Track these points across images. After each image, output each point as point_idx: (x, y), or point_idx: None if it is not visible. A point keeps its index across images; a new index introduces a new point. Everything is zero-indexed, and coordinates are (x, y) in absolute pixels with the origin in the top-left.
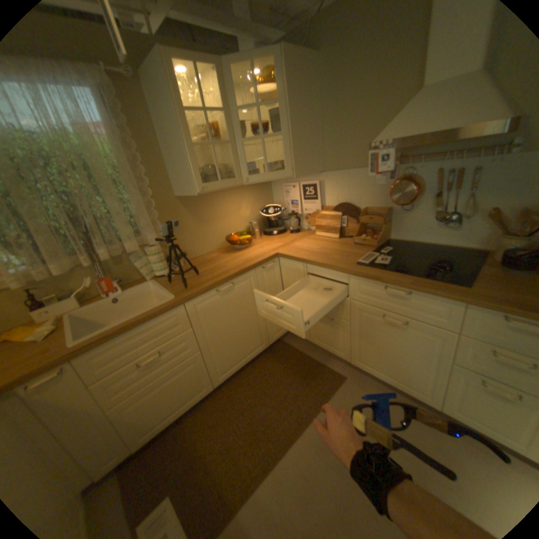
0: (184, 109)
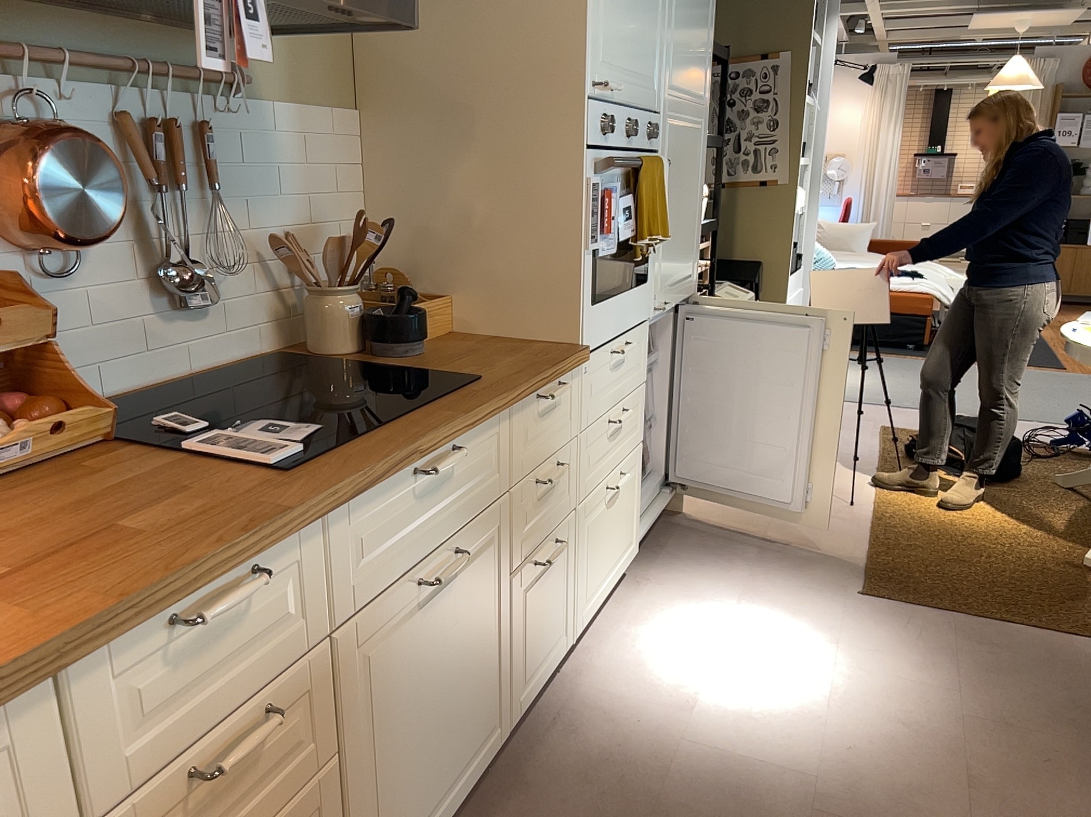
0: None
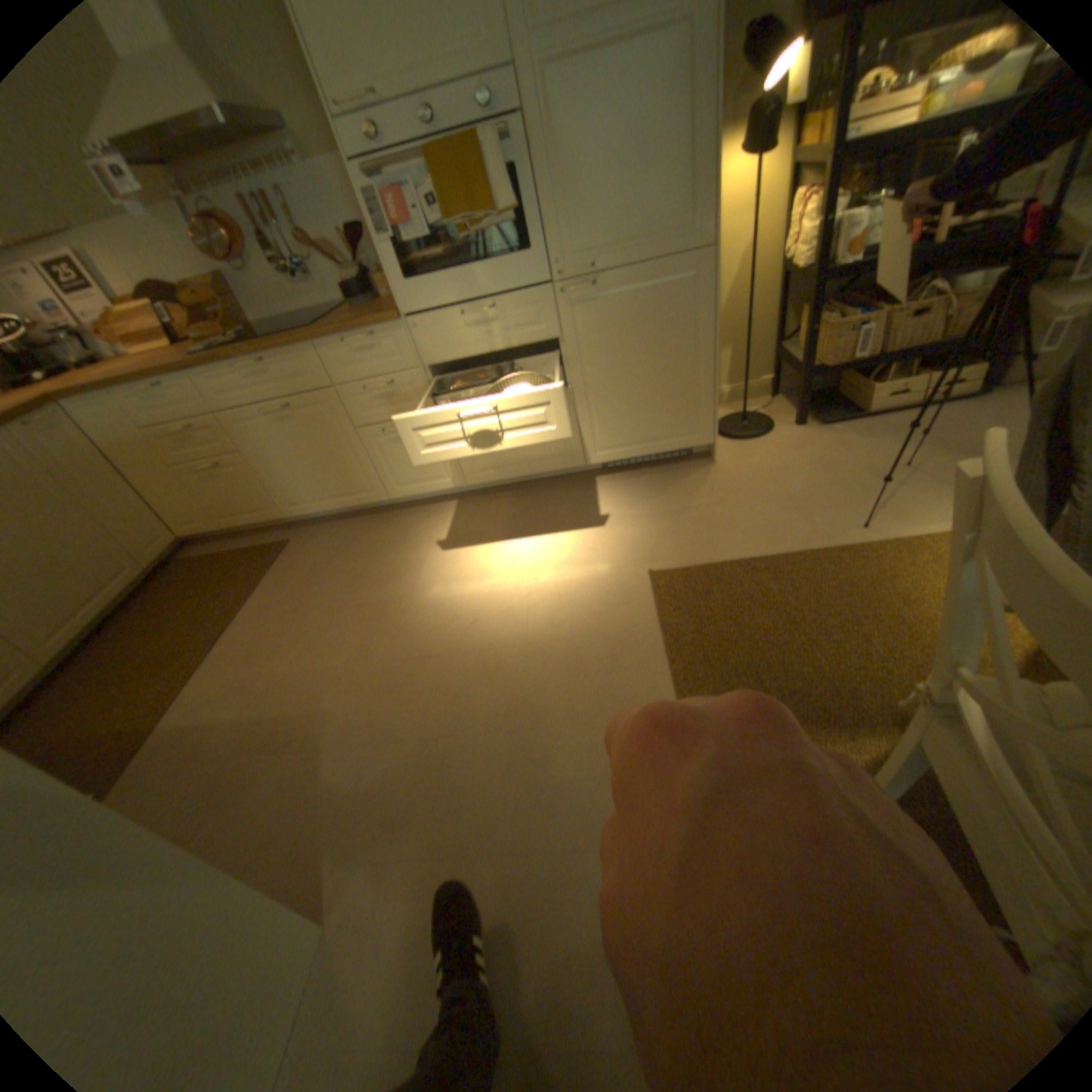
0: None
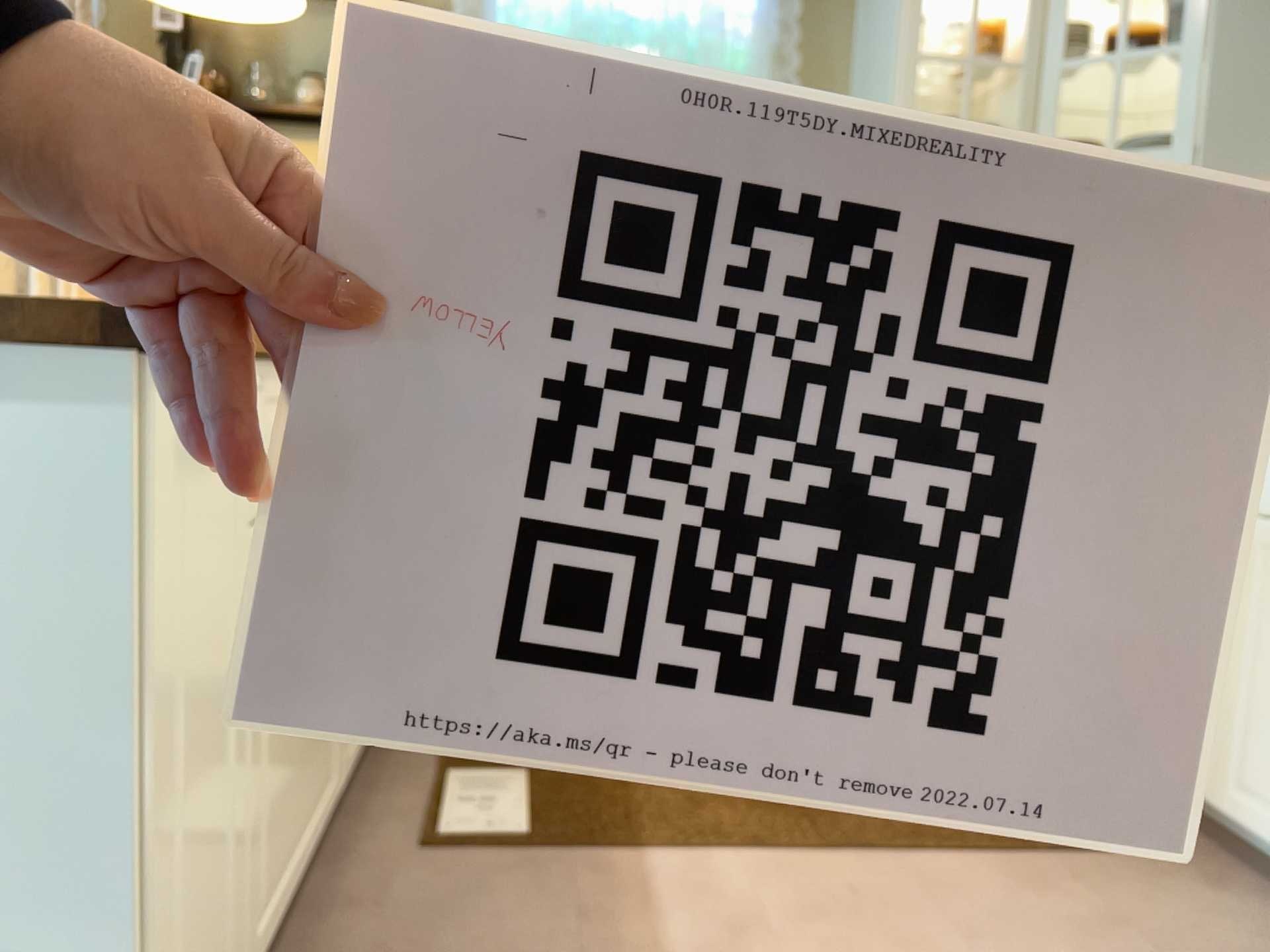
0: (946, 1)
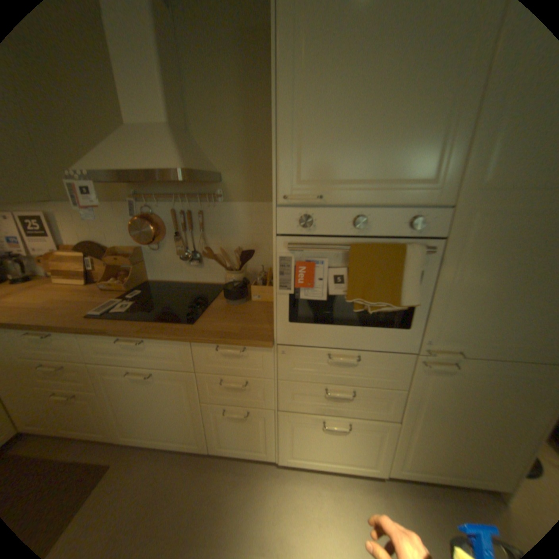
0: None
